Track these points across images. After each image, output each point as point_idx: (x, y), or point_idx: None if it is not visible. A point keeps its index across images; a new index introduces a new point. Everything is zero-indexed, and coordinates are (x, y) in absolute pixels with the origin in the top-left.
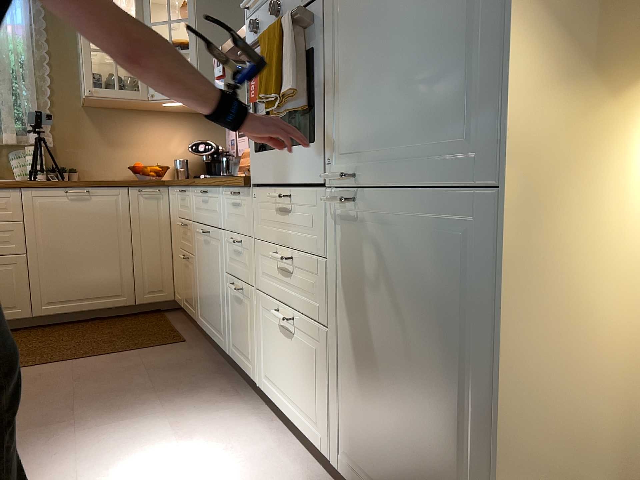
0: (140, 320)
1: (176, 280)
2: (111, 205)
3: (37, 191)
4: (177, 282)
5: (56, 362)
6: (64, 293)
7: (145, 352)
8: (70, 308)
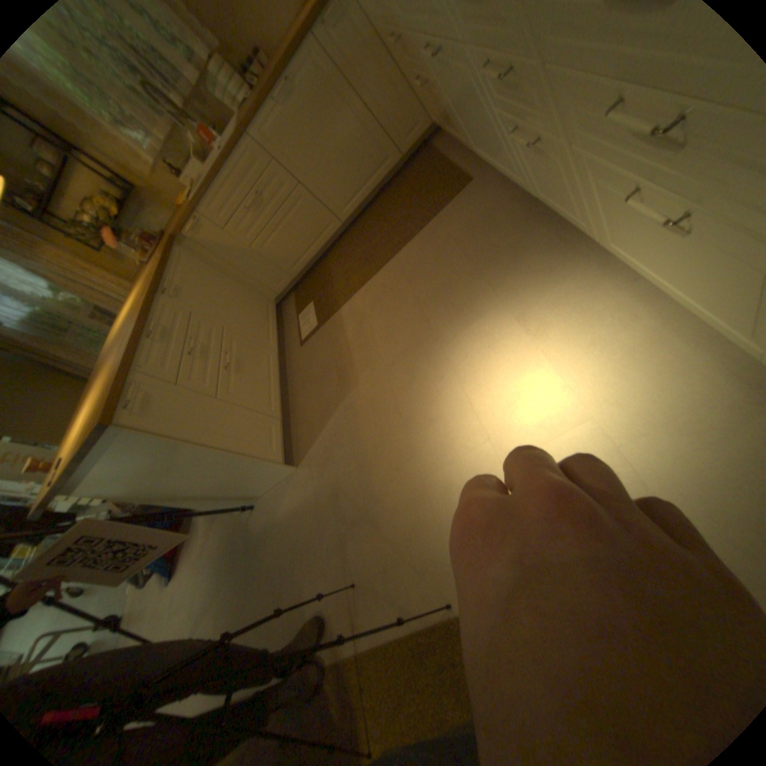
0: (417, 168)
1: (423, 96)
2: (315, 71)
3: (256, 121)
4: (425, 97)
5: (386, 262)
6: (348, 190)
7: (444, 214)
8: (361, 197)
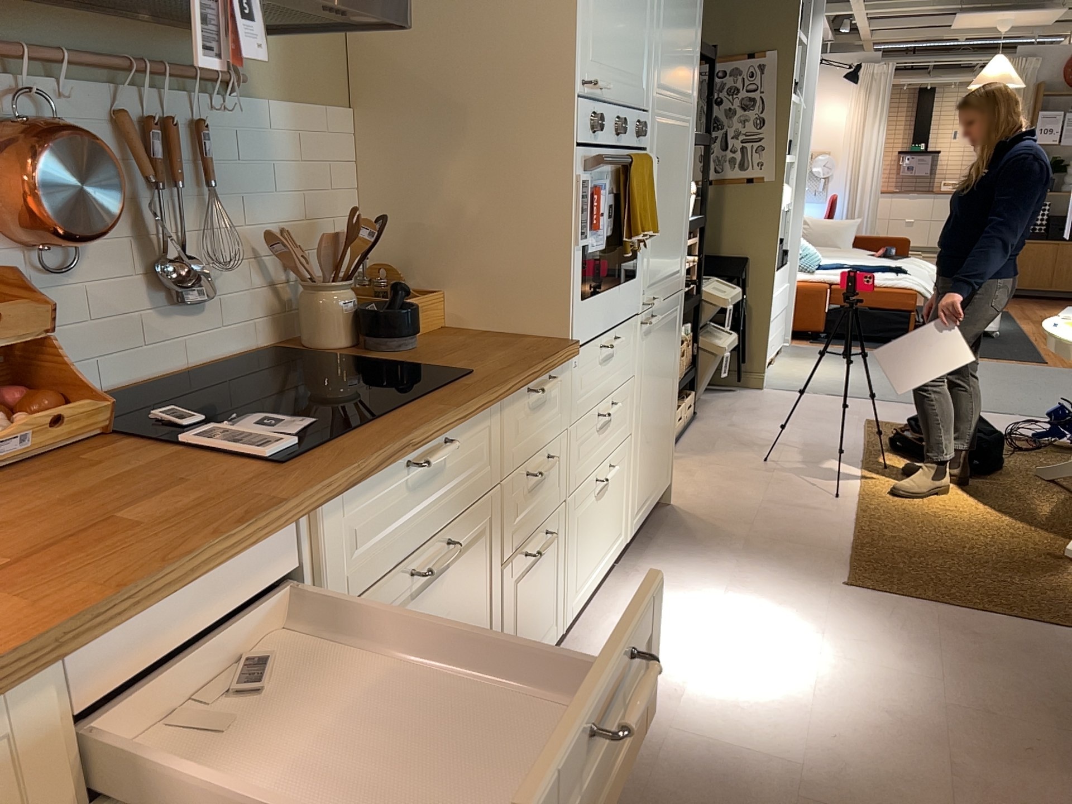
0: None
1: None
2: None
3: None
4: None
5: None
6: None
7: None
8: None
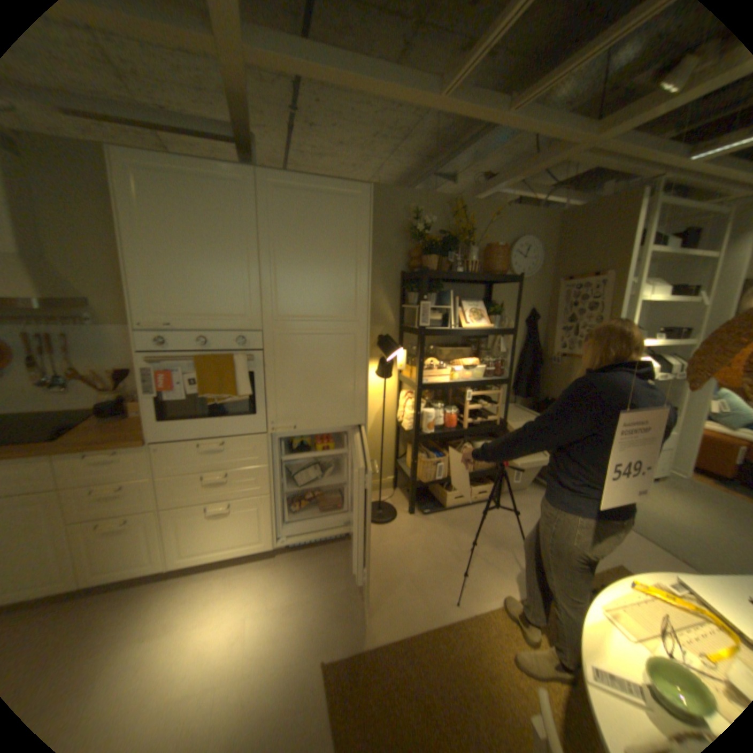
0: None
1: None
2: None
3: None
4: None
5: None
6: None
7: None
8: None
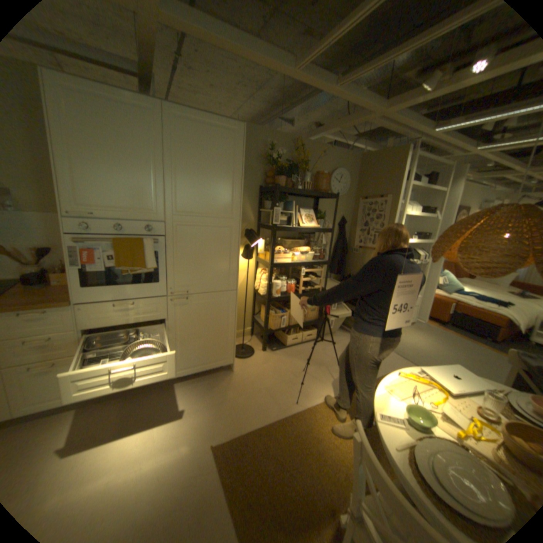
0: None
1: None
2: None
3: None
4: None
5: None
6: None
7: None
8: None
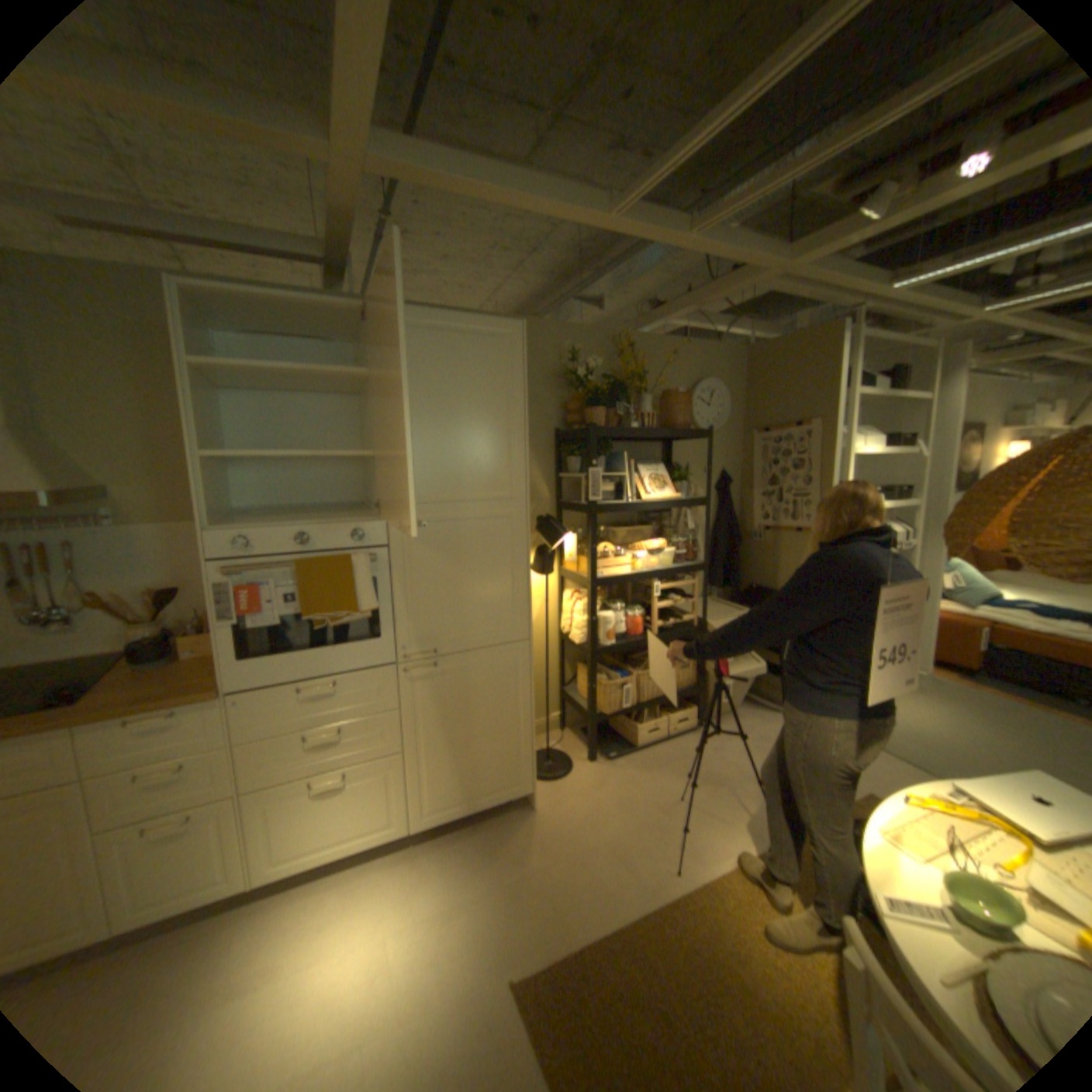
0: None
1: None
2: None
3: None
4: None
5: None
6: None
7: None
8: None
